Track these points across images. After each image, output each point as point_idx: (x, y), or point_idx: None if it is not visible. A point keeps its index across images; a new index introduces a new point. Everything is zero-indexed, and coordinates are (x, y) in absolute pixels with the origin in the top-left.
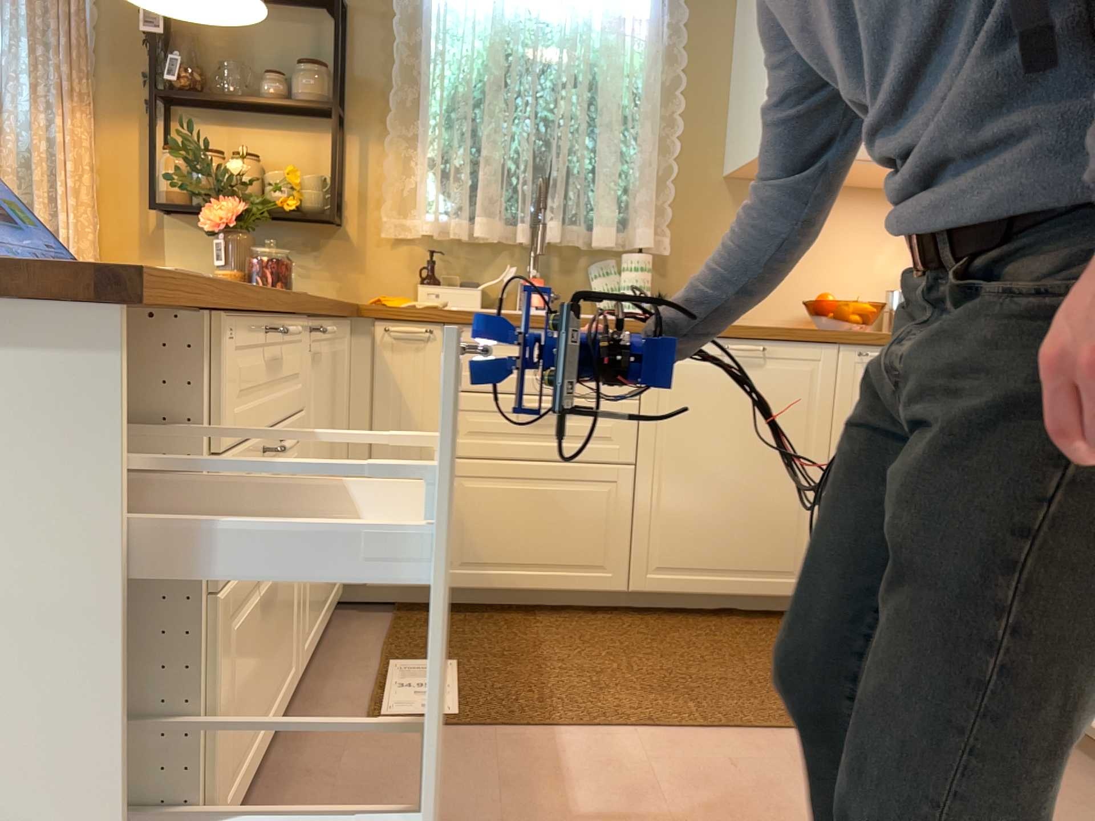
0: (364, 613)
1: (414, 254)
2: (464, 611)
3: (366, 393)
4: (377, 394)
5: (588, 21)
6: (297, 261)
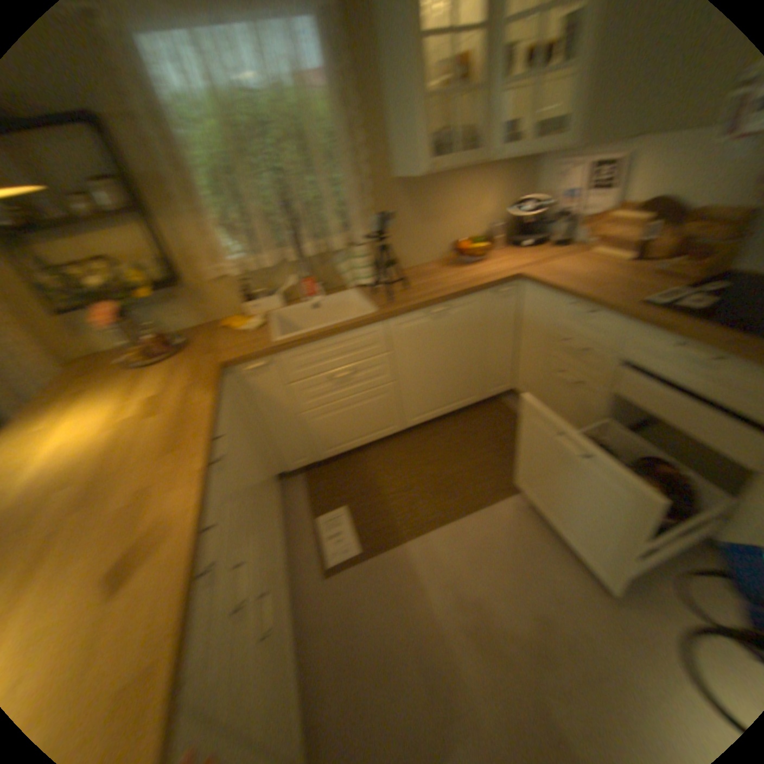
0: (286, 481)
1: (226, 286)
2: (331, 461)
3: (243, 402)
4: (249, 402)
5: (273, 84)
6: (158, 313)
